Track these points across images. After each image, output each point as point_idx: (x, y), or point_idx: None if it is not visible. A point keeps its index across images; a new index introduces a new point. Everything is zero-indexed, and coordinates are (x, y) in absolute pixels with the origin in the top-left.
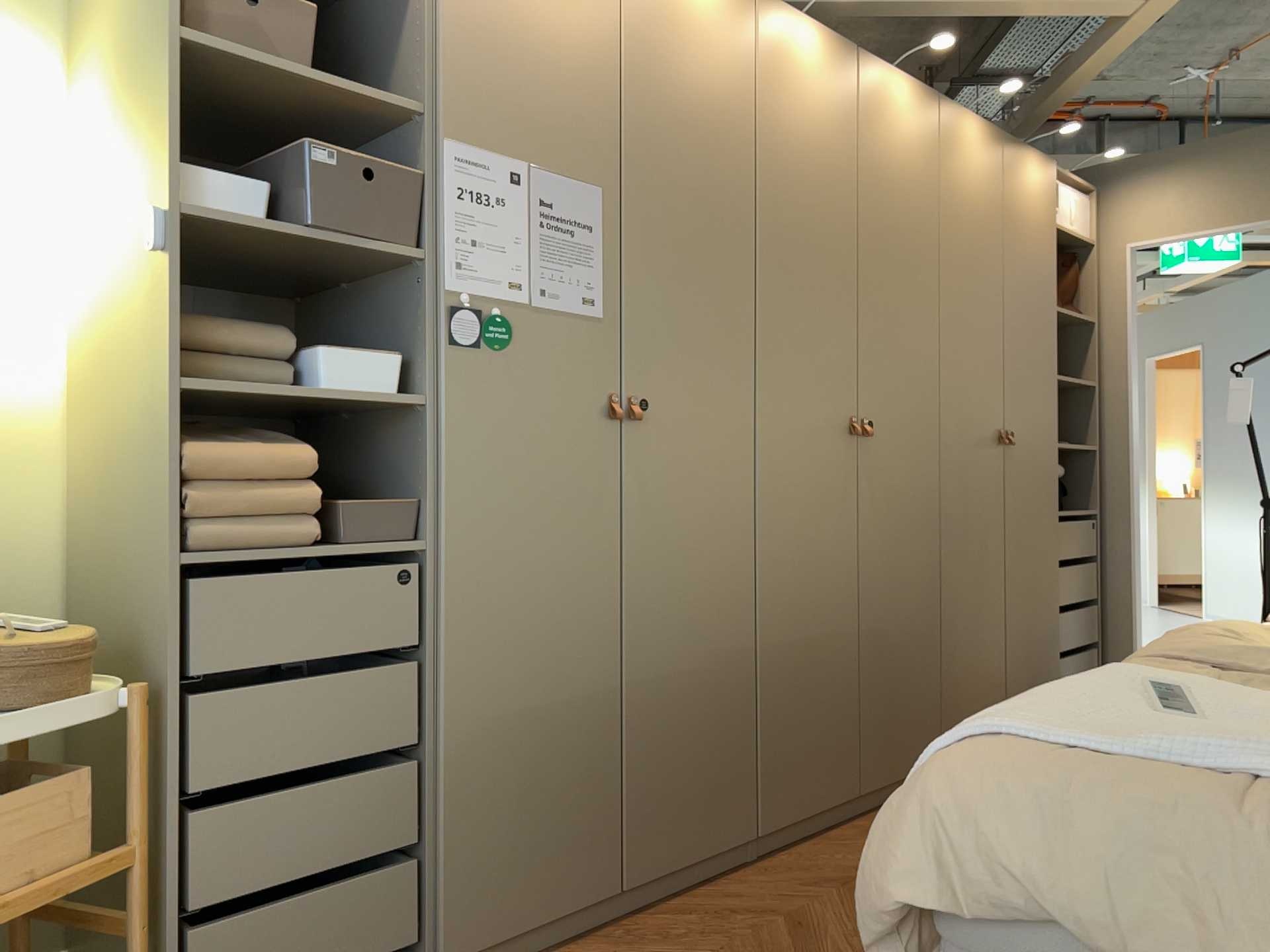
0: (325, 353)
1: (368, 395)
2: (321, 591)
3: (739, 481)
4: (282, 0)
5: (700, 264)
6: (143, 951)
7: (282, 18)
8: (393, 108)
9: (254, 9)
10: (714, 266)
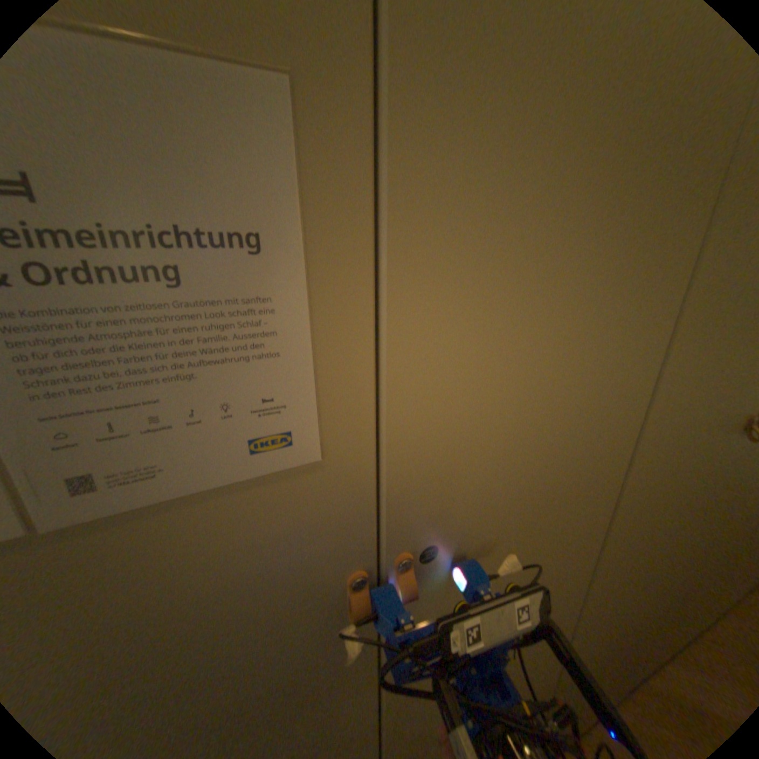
0: None
1: None
2: None
3: (577, 561)
4: None
5: (590, 267)
6: None
7: None
8: None
9: None
10: (617, 266)
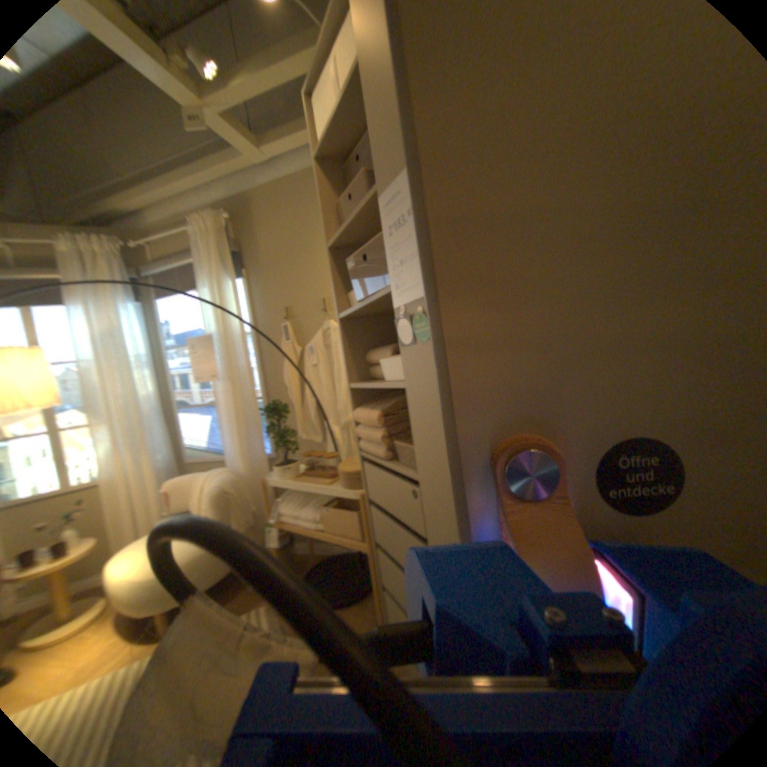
0: (381, 361)
1: (393, 382)
2: (390, 483)
3: None
4: (355, 181)
5: None
6: (377, 585)
7: (357, 190)
8: (373, 197)
9: (352, 198)
10: None
